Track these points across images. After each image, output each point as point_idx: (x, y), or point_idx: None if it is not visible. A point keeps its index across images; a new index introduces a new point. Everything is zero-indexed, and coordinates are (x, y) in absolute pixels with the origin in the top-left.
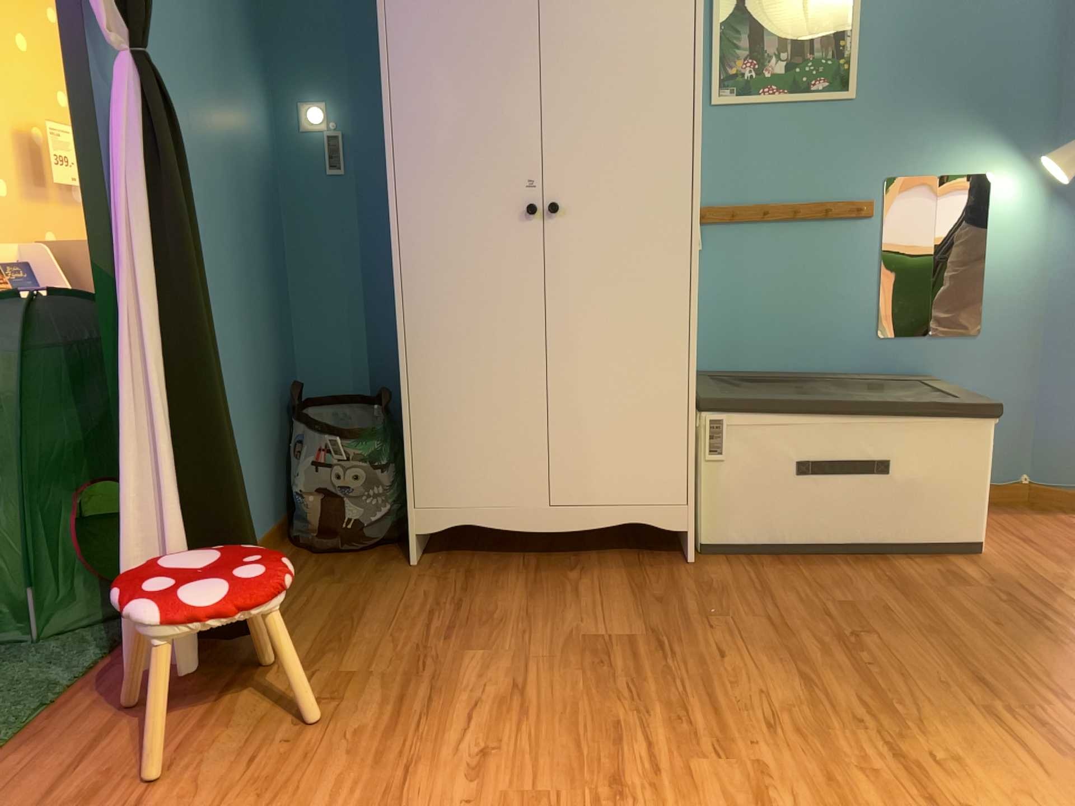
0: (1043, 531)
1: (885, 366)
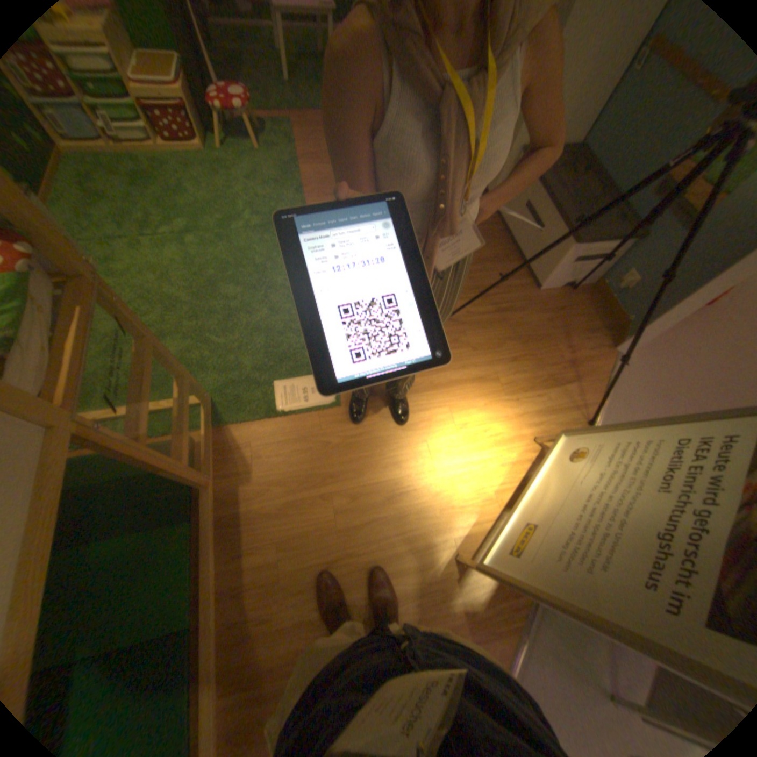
0: (577, 320)
1: (640, 212)
